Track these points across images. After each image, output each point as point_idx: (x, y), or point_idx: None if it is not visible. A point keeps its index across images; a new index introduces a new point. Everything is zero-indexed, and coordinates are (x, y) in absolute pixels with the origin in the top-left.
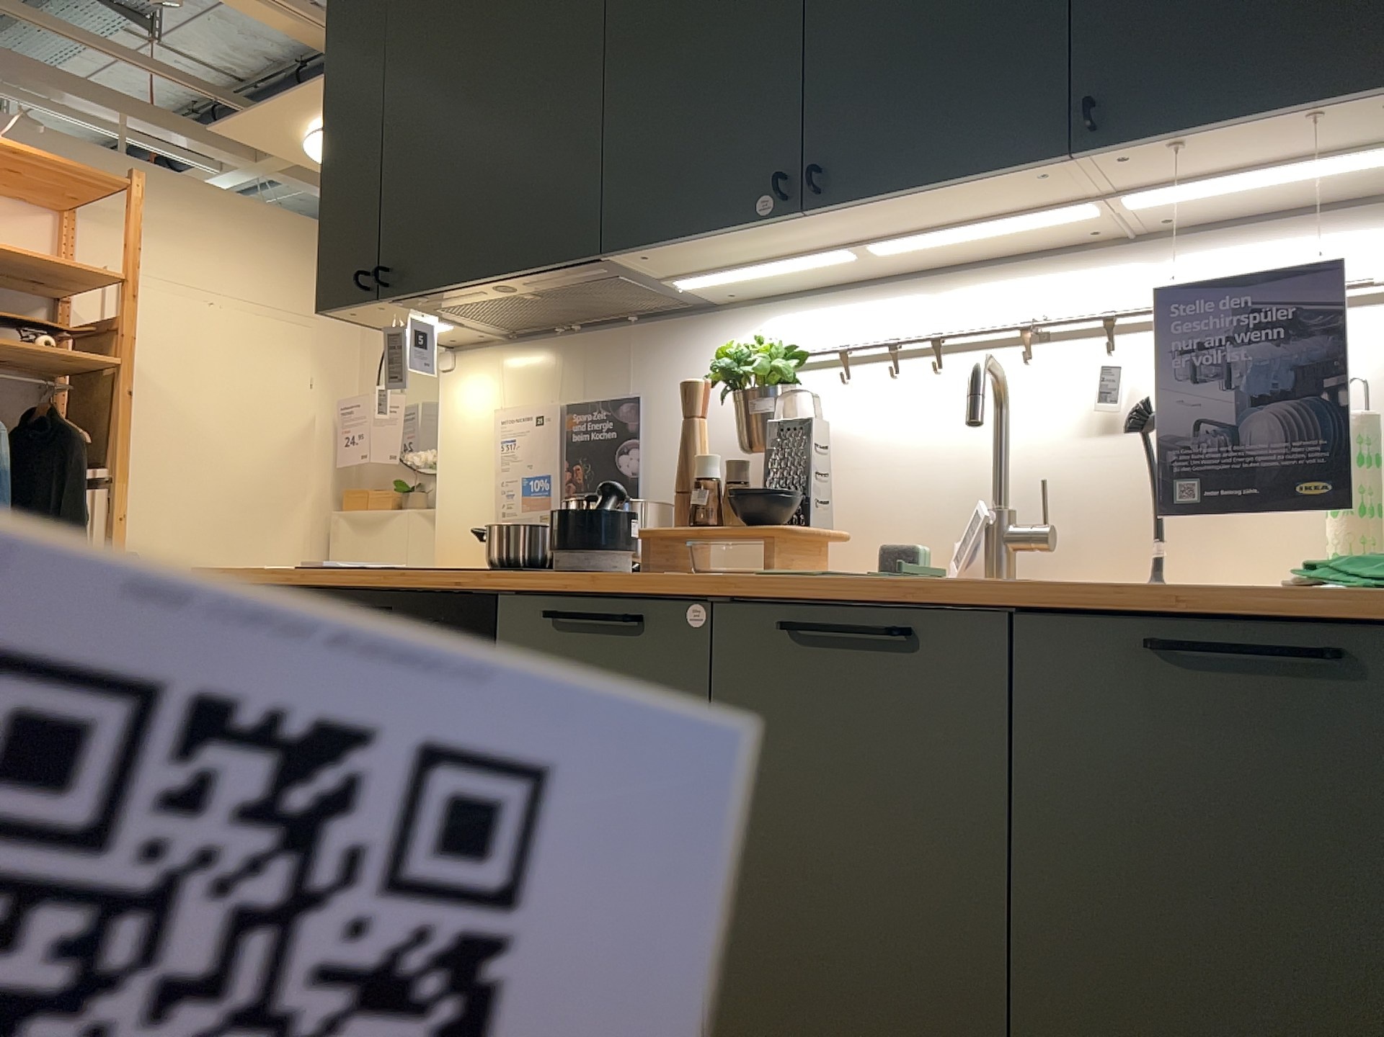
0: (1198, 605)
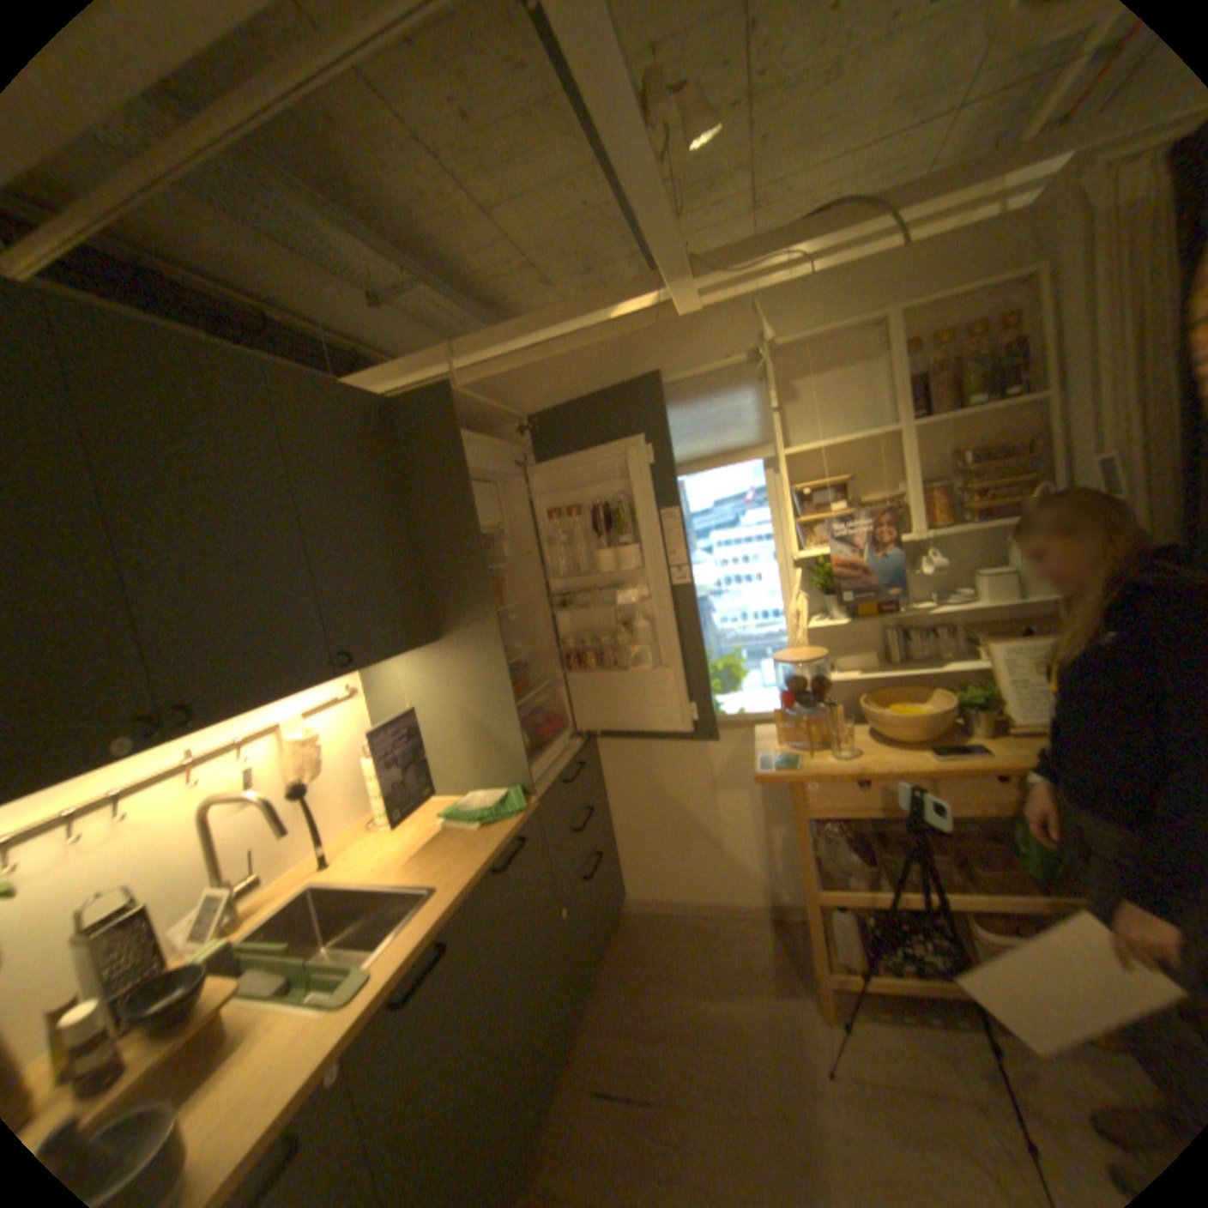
0: (499, 851)
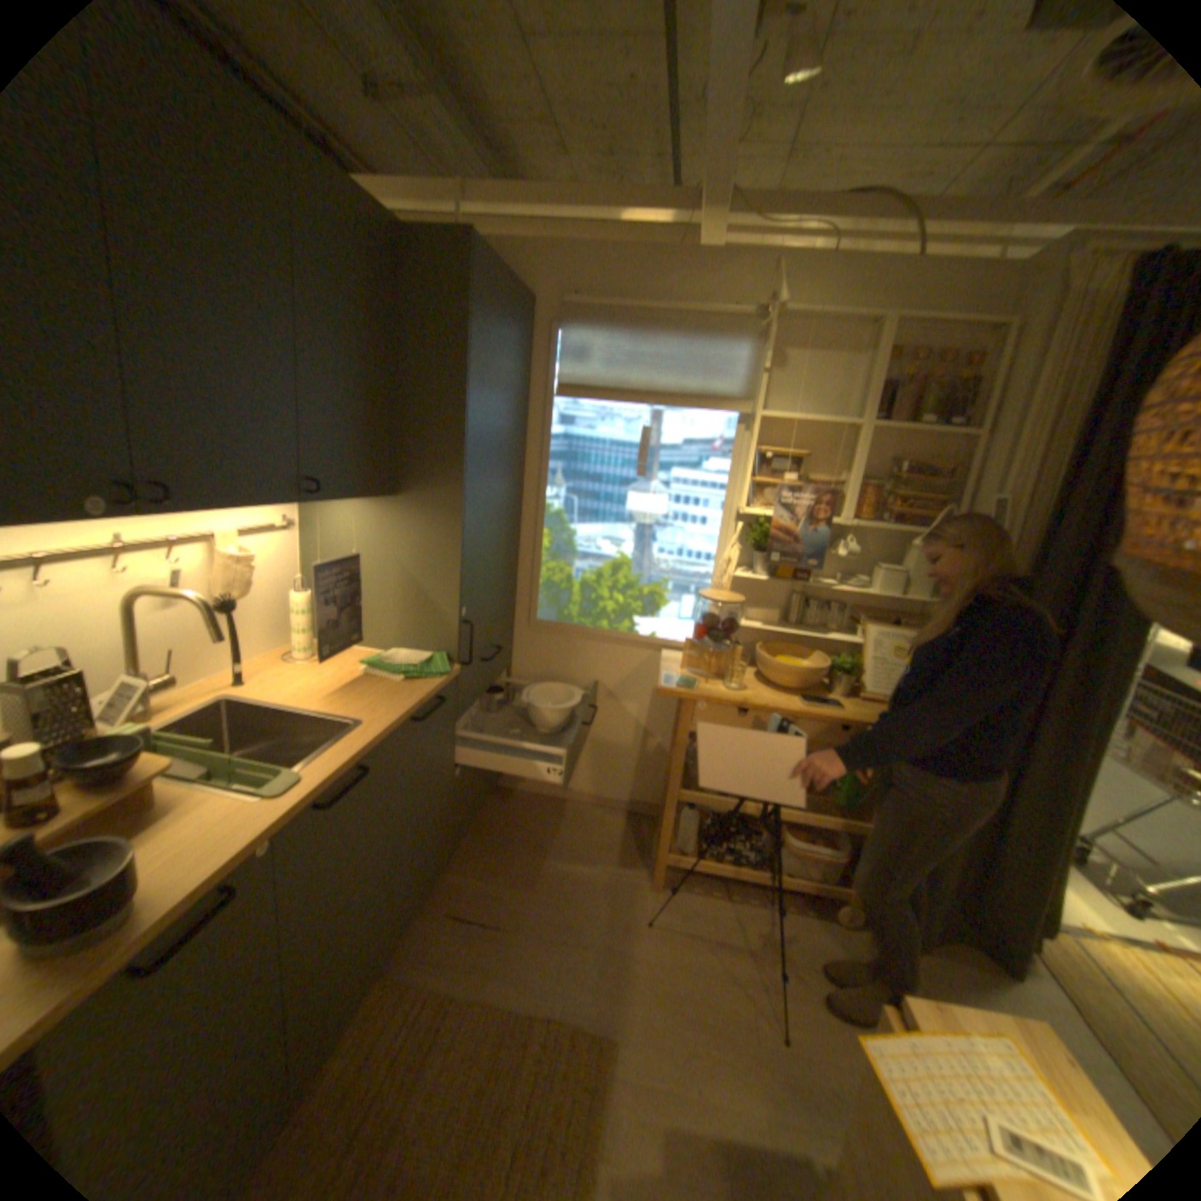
0: (423, 703)
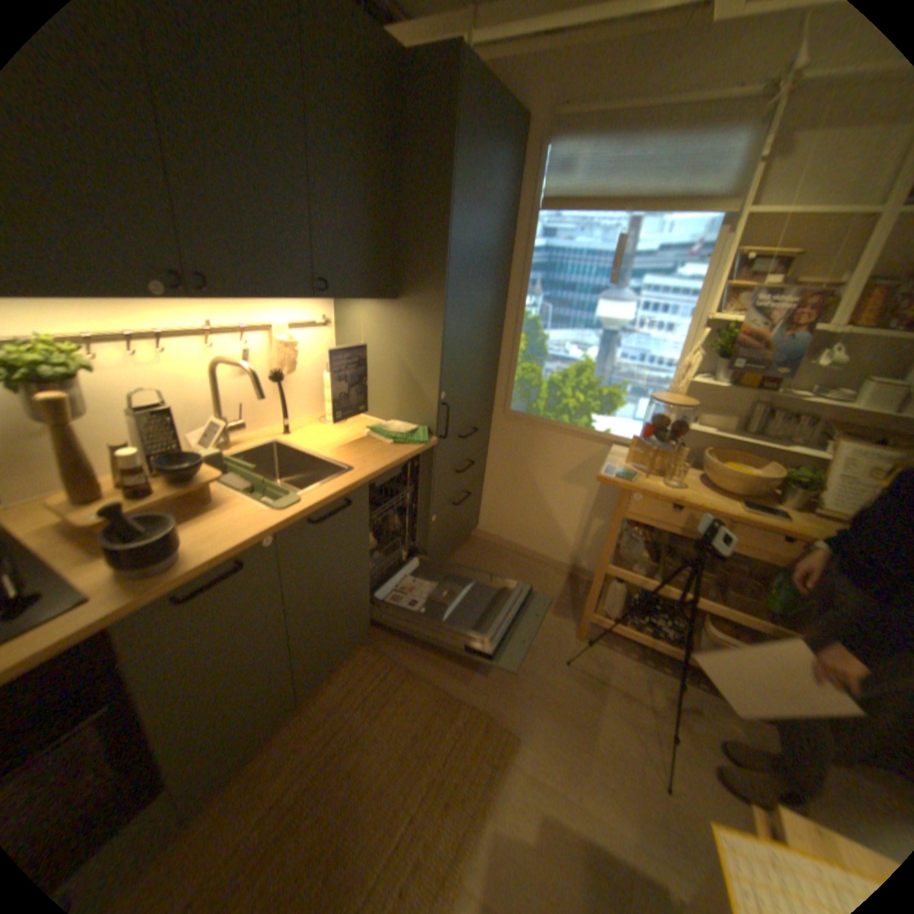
0: (401, 461)
